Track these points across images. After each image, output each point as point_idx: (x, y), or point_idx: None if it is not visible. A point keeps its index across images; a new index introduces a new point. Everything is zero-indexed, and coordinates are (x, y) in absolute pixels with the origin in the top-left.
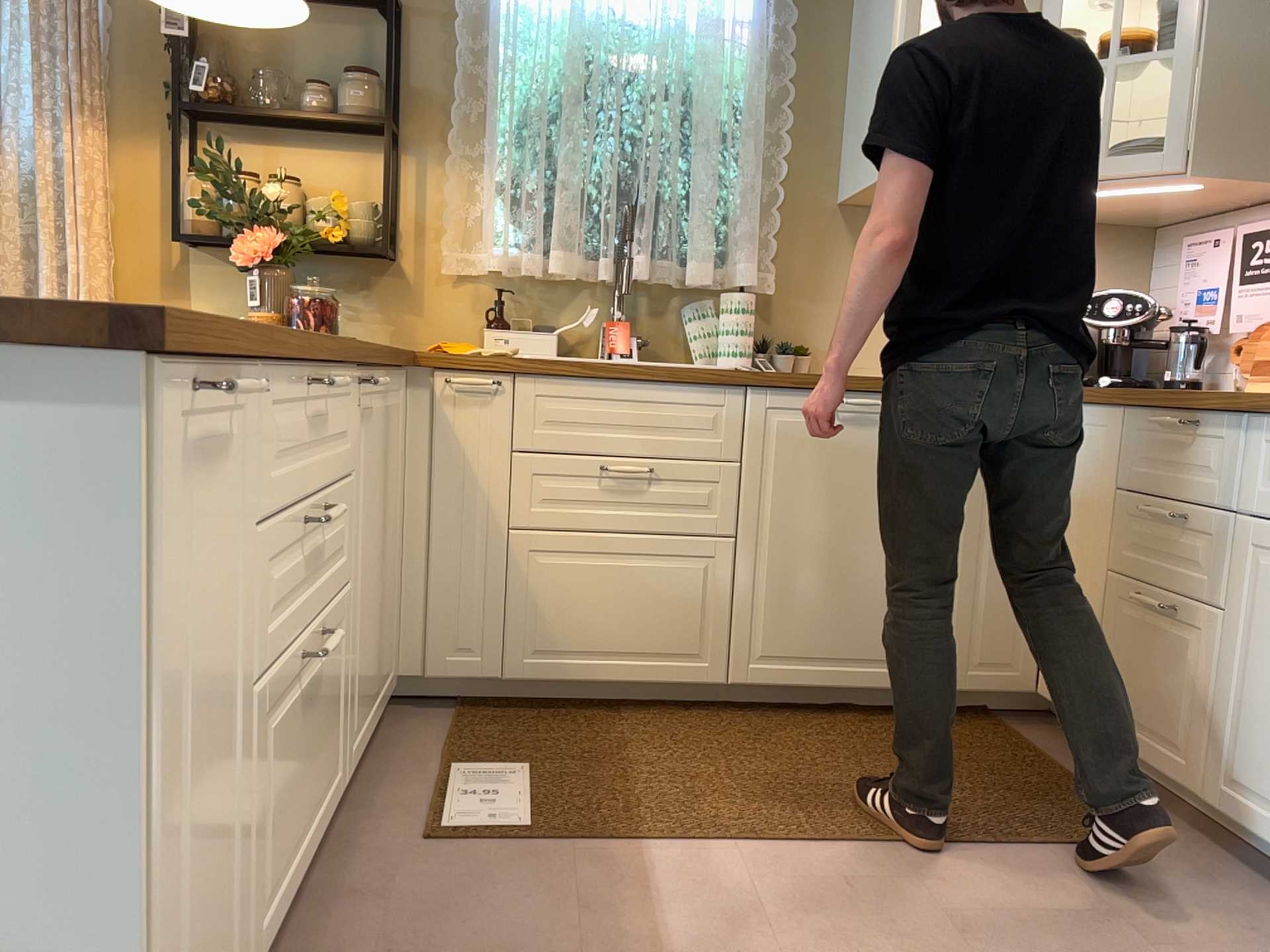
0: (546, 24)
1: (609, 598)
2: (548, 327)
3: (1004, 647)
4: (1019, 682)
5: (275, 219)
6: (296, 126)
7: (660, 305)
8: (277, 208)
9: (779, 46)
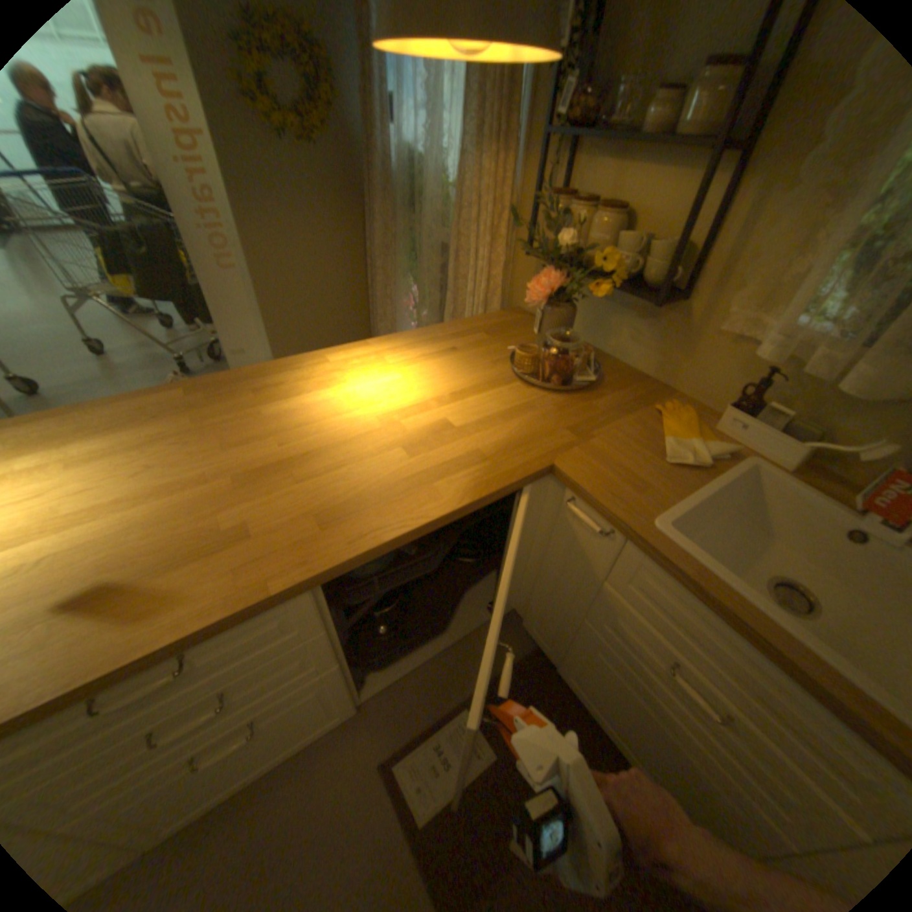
0: None
1: (641, 725)
2: (810, 432)
3: None
4: None
5: (568, 258)
6: (646, 135)
7: None
8: (573, 247)
9: None
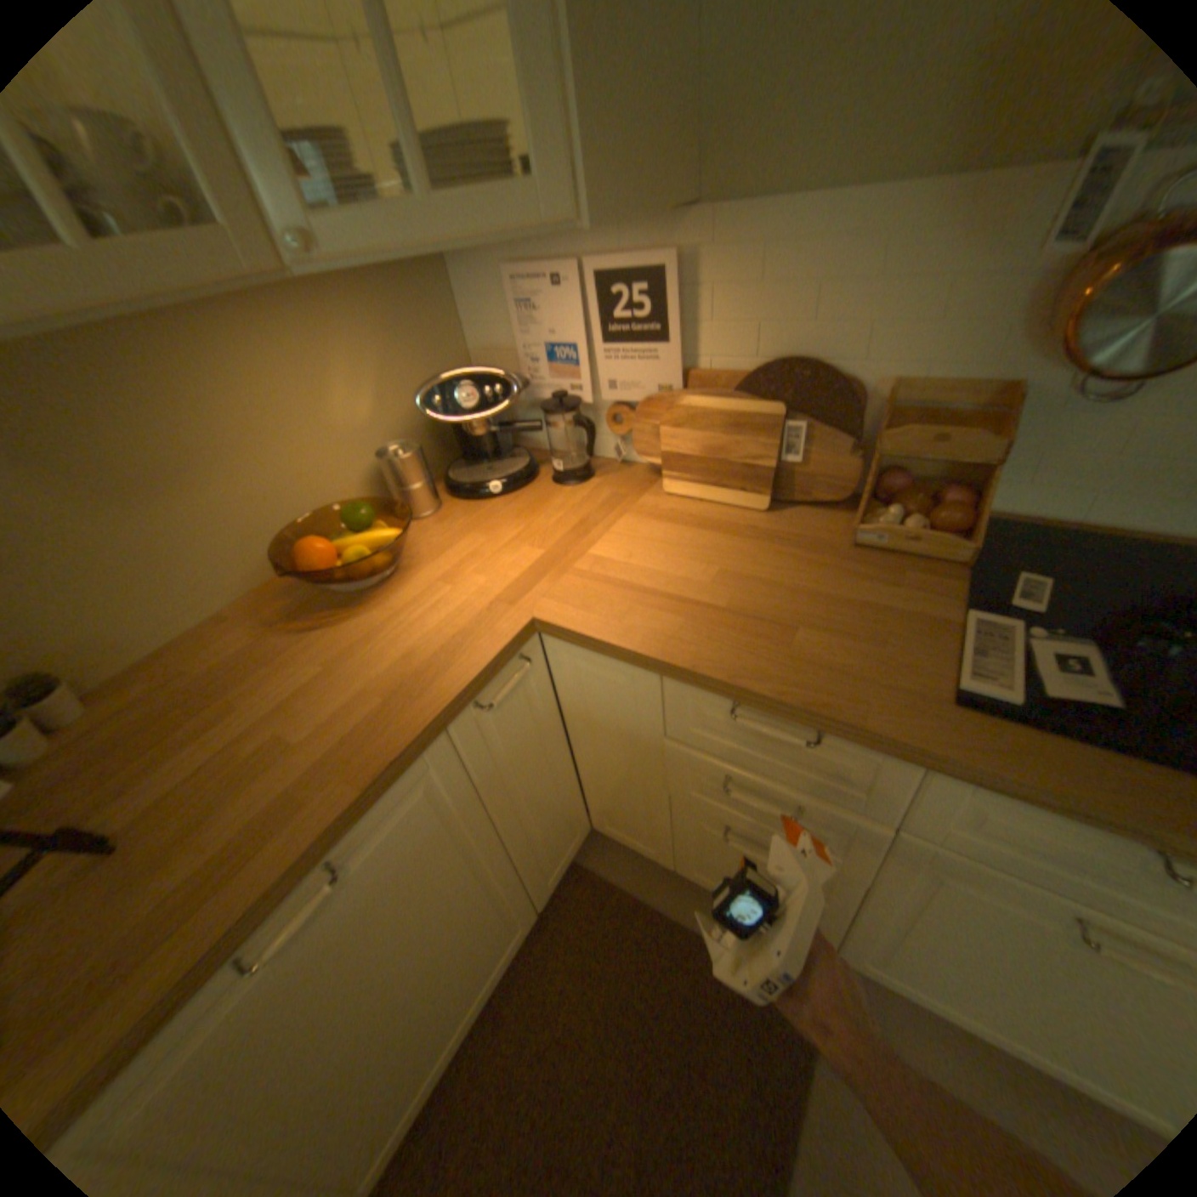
0: None
1: None
2: None
3: (564, 841)
4: (581, 842)
5: None
6: None
7: None
8: None
9: None
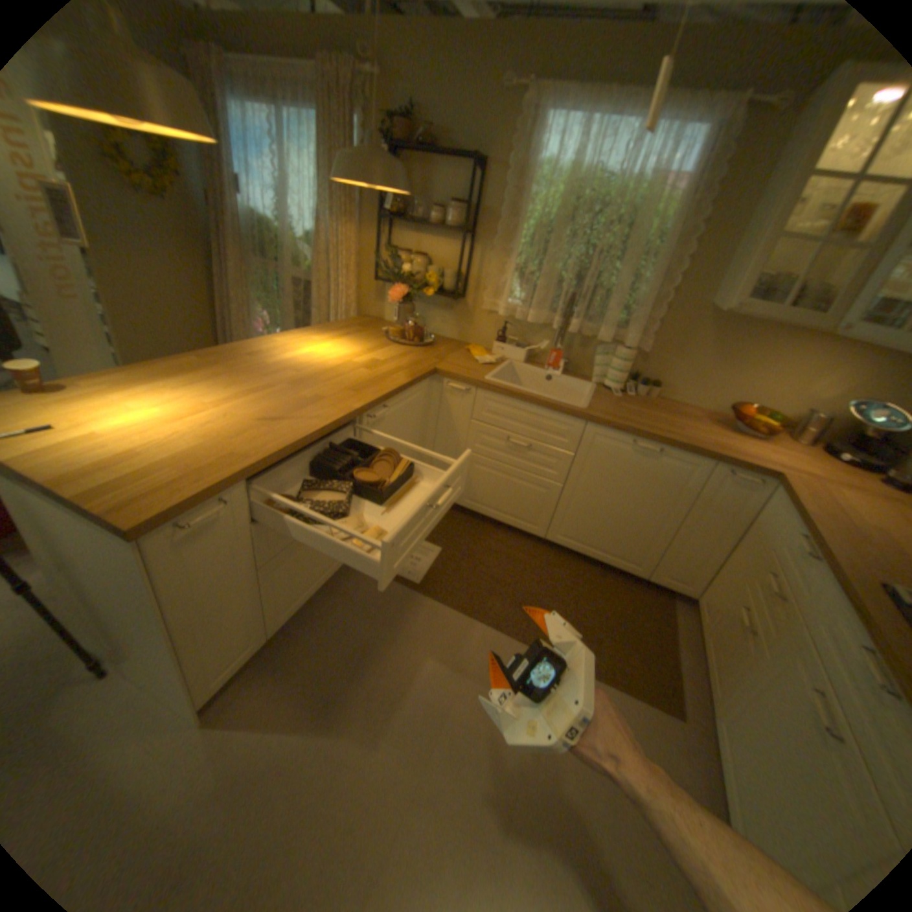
0: (557, 173)
1: (501, 489)
2: (523, 345)
3: (687, 577)
4: (689, 593)
5: (407, 279)
6: (429, 224)
7: (585, 343)
8: (409, 274)
9: (705, 194)
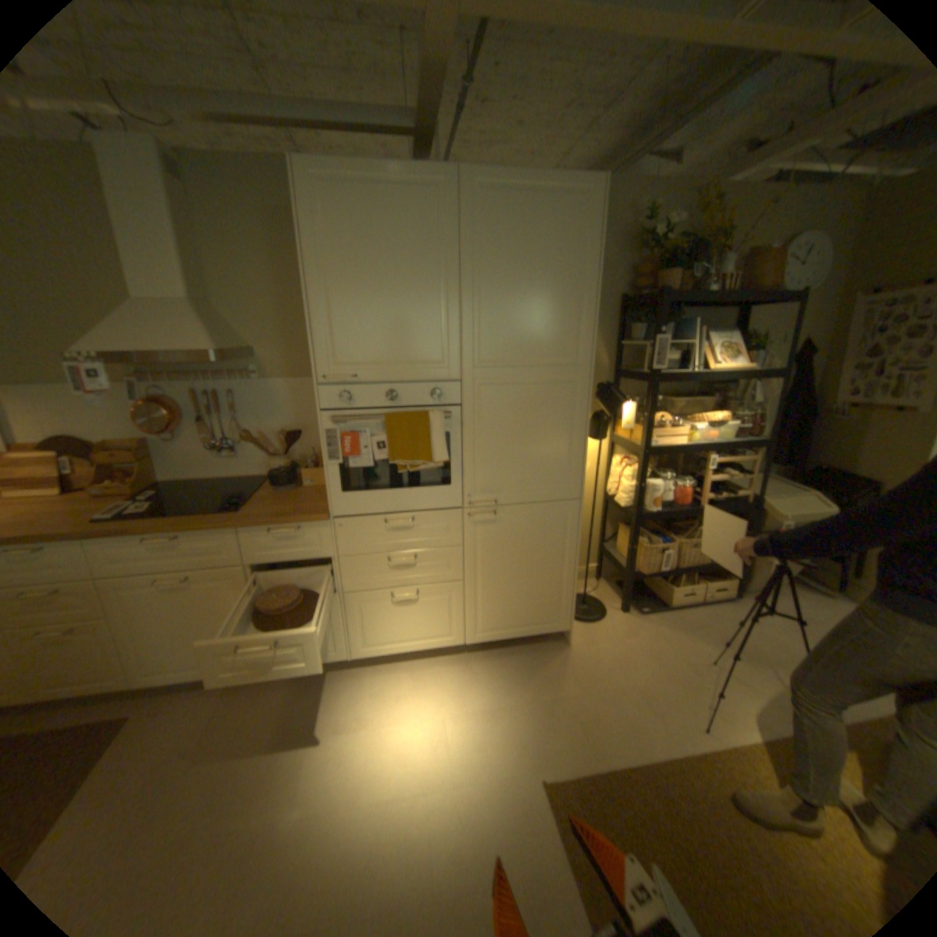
0: None
1: None
2: None
3: None
4: None
5: None
6: None
7: None
8: None
9: None
